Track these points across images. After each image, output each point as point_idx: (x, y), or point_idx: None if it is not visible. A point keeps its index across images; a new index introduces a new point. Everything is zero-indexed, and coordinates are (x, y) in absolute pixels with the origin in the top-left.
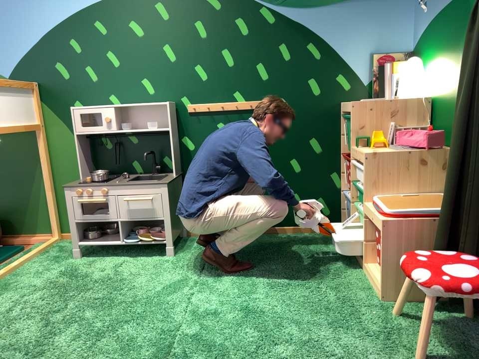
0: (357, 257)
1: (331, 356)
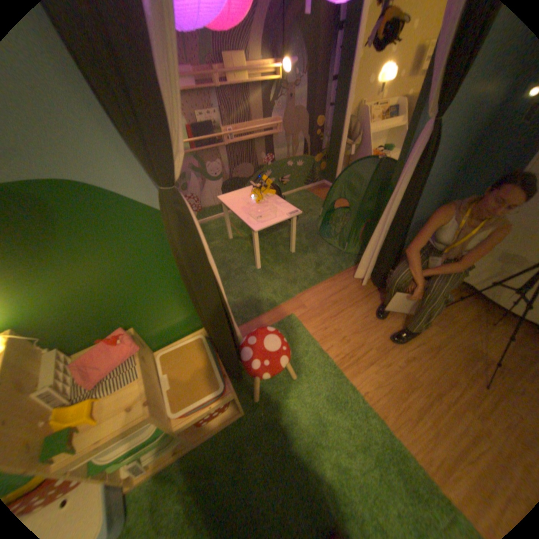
0: (162, 467)
1: (321, 425)
